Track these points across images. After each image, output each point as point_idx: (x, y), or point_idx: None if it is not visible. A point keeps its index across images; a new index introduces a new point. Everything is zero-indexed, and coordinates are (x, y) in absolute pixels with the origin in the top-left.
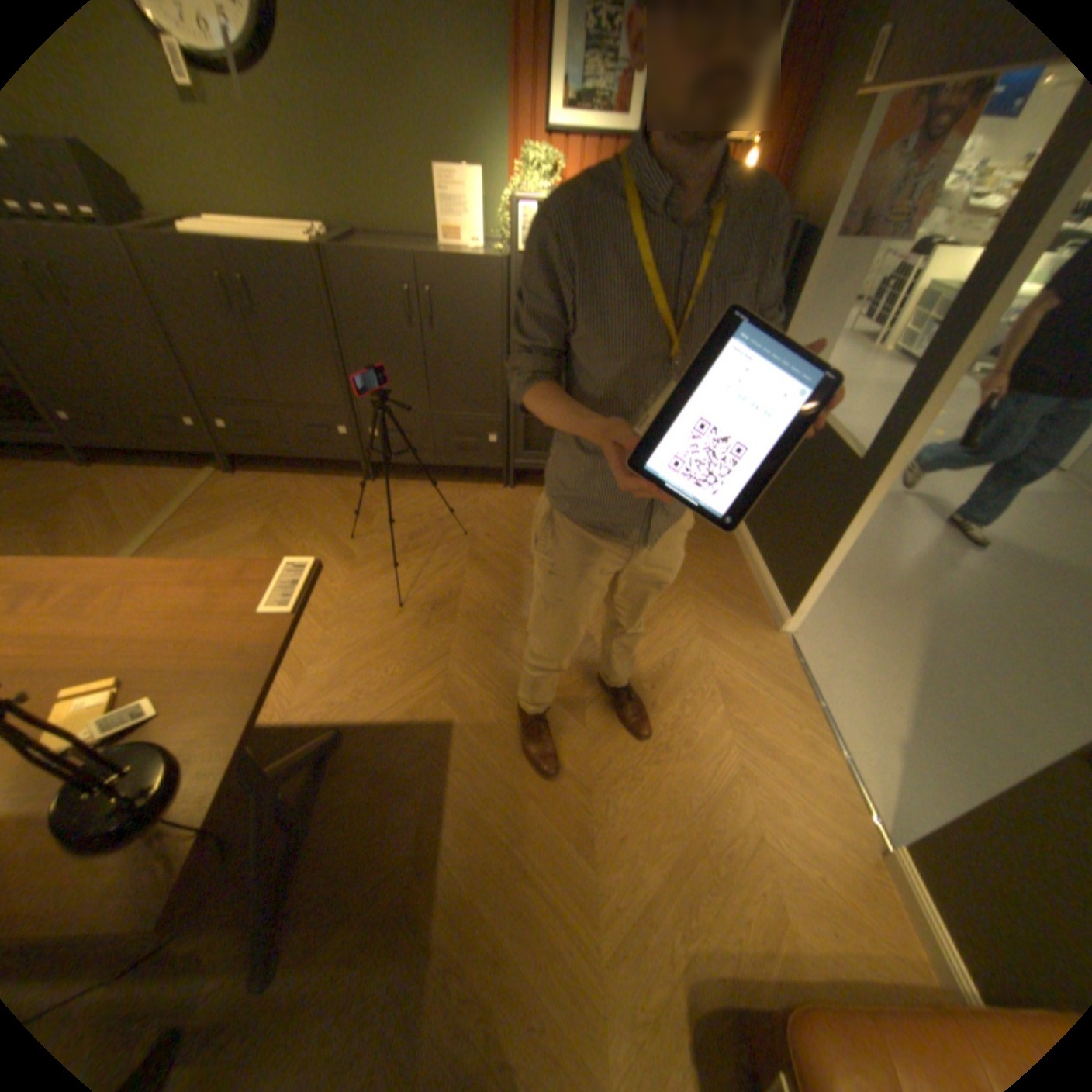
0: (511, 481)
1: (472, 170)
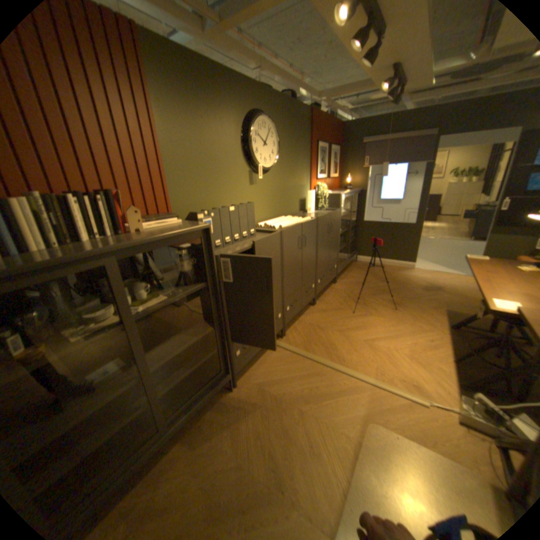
0: (336, 280)
1: (313, 191)
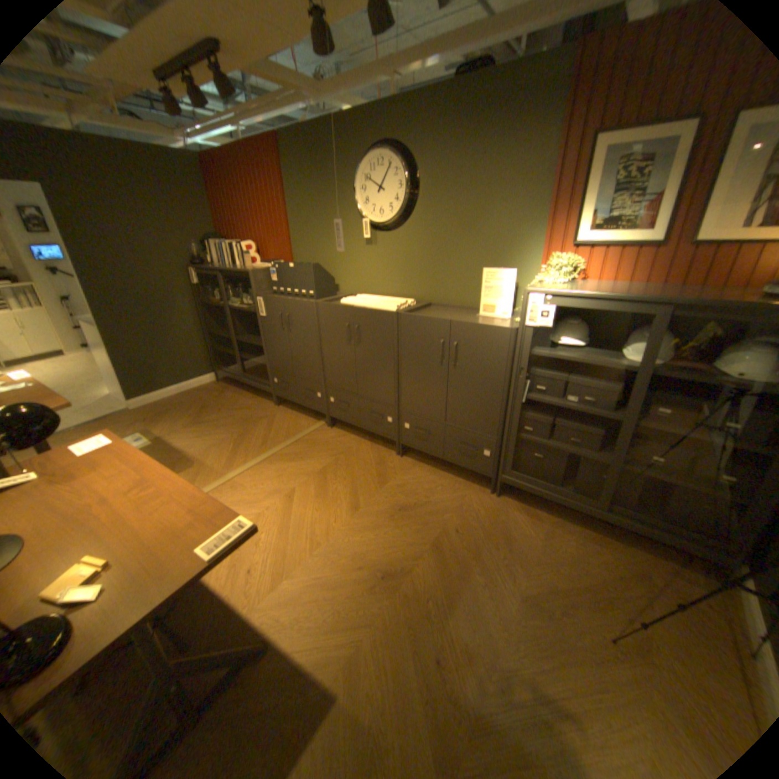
0: (497, 490)
1: (509, 271)
